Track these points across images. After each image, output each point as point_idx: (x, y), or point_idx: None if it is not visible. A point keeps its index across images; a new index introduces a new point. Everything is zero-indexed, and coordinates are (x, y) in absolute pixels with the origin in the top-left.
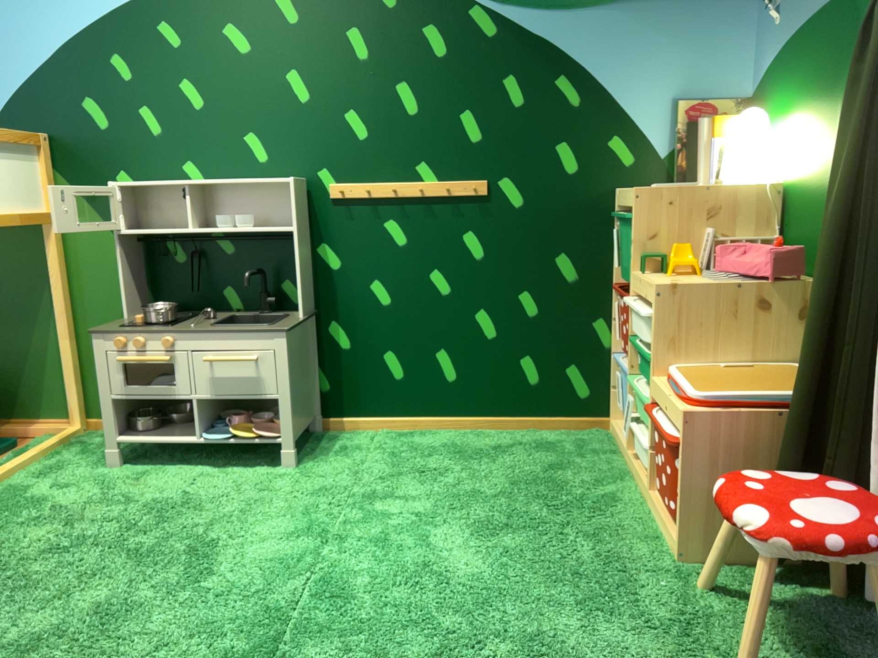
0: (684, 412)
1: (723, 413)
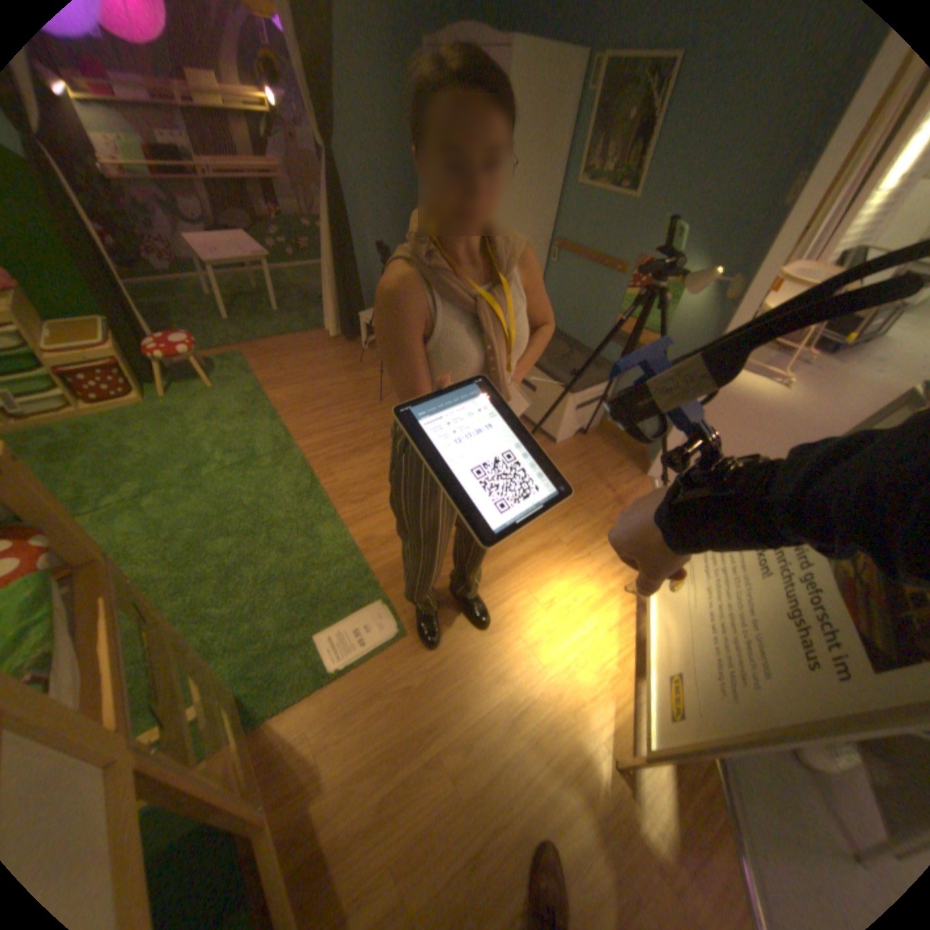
0: (106, 349)
1: (110, 342)
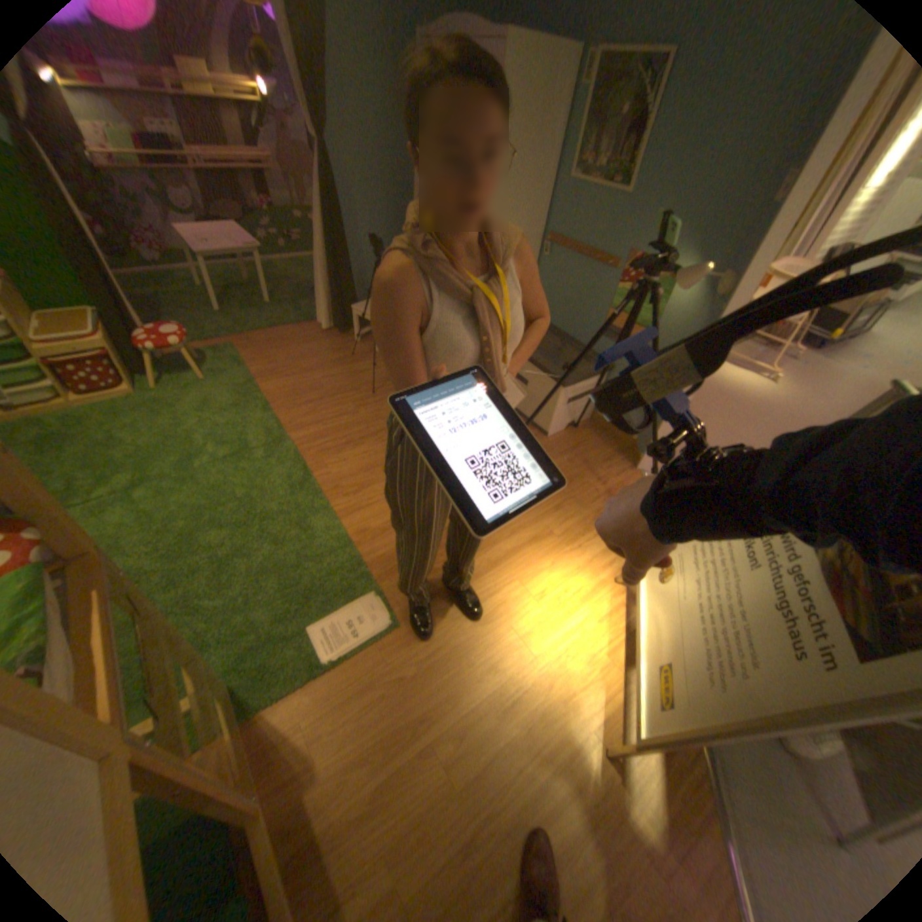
0: (97, 340)
1: (100, 332)
